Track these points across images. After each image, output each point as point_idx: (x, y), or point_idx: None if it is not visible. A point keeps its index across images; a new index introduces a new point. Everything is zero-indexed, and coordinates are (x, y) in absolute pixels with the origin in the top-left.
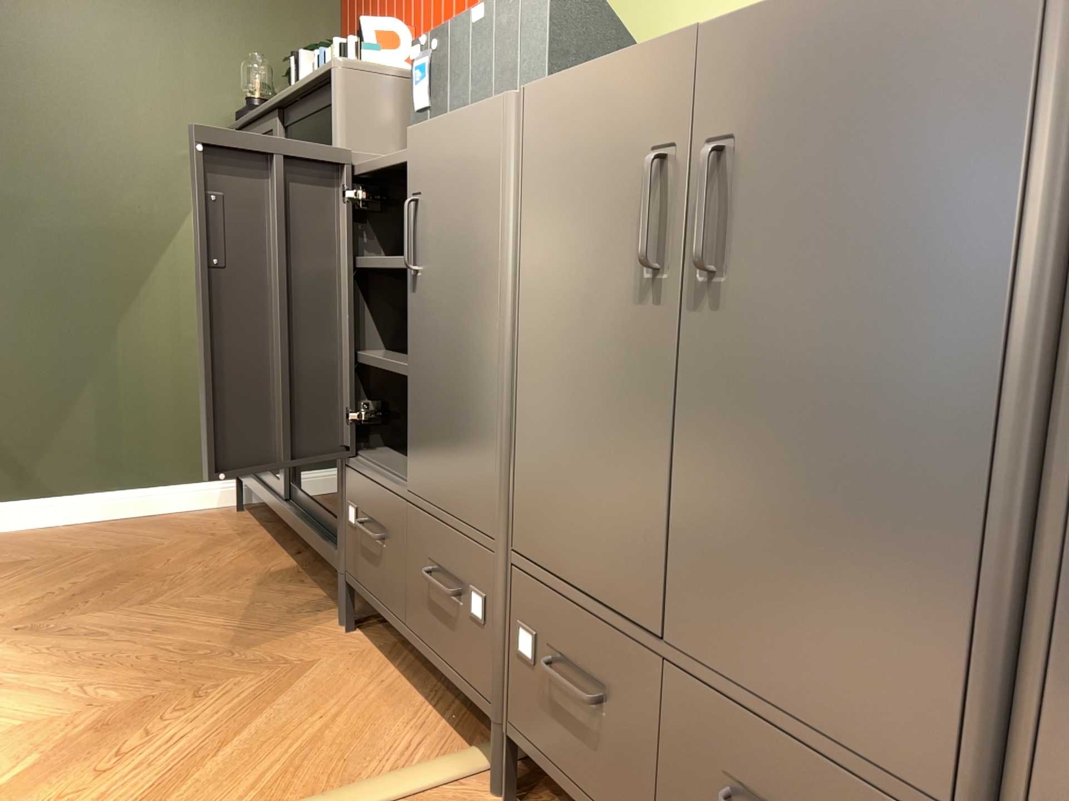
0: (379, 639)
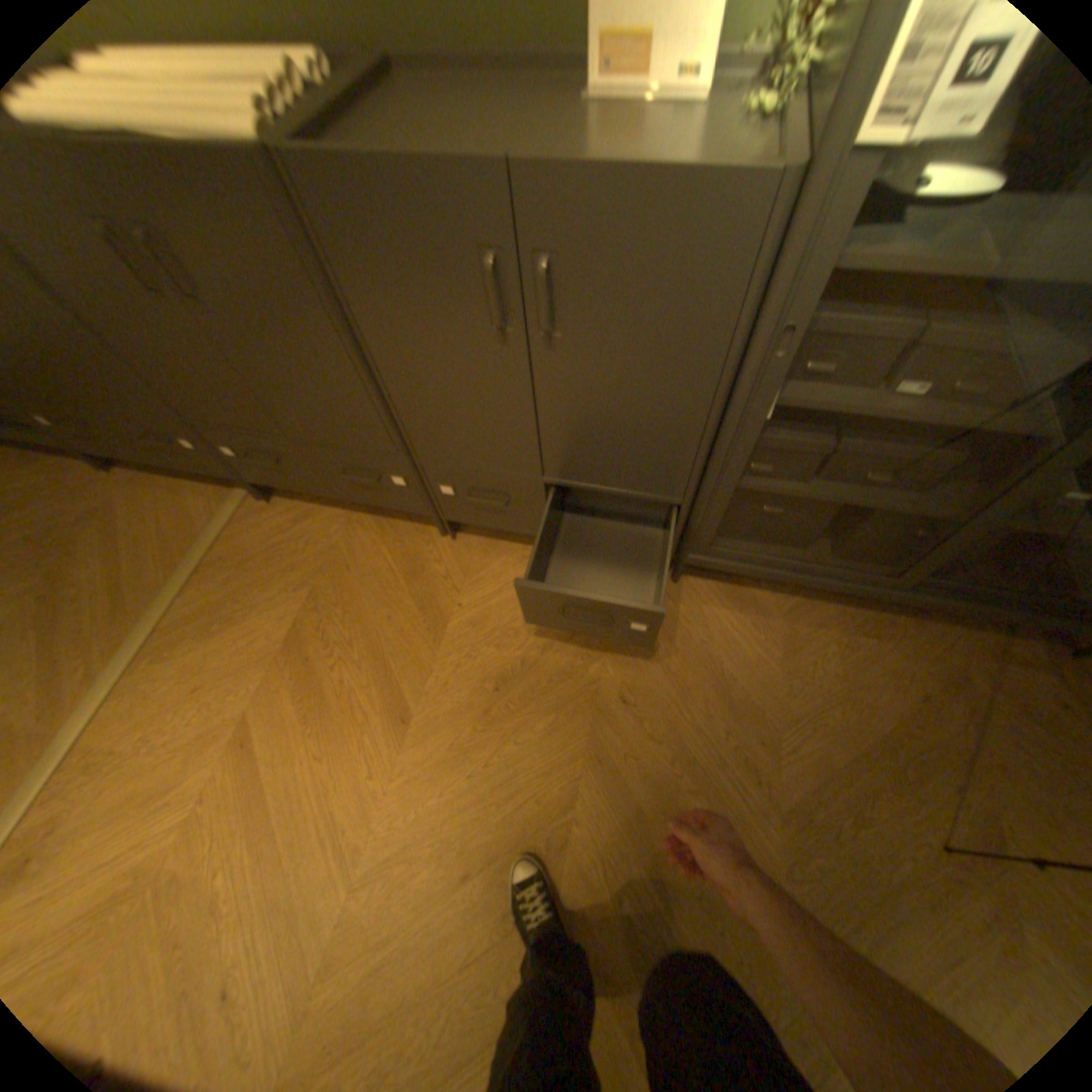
0: (134, 467)
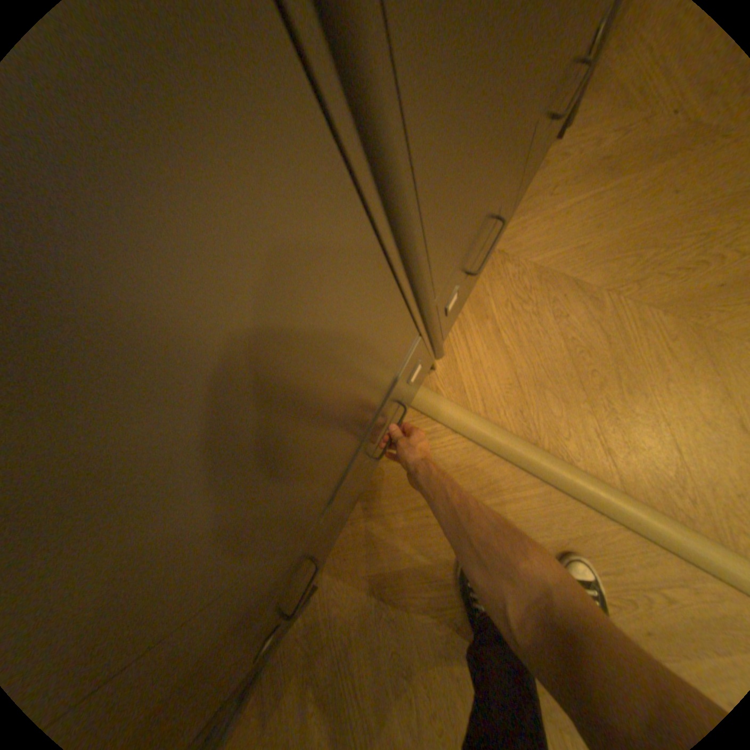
0: None
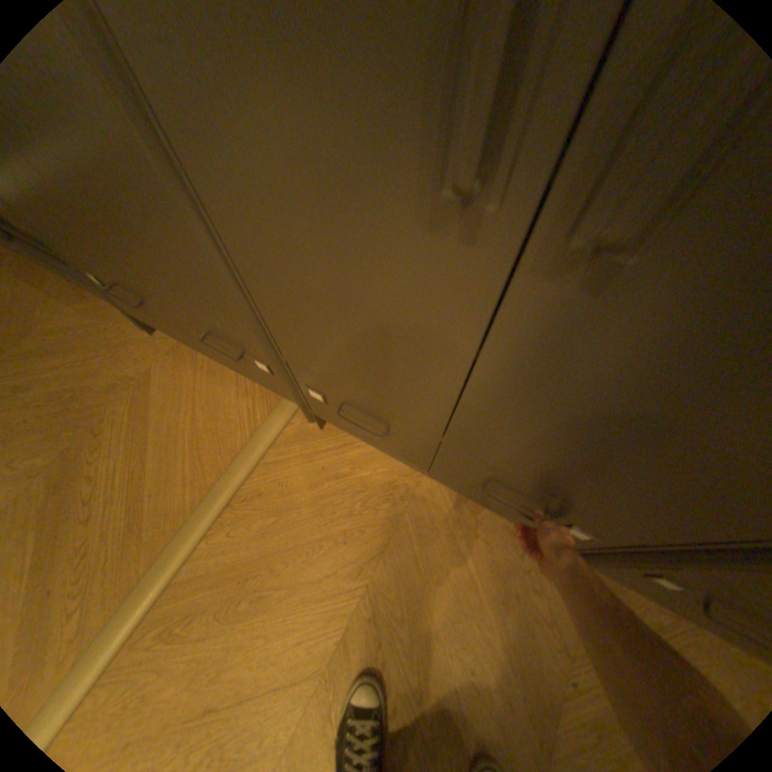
0: None
